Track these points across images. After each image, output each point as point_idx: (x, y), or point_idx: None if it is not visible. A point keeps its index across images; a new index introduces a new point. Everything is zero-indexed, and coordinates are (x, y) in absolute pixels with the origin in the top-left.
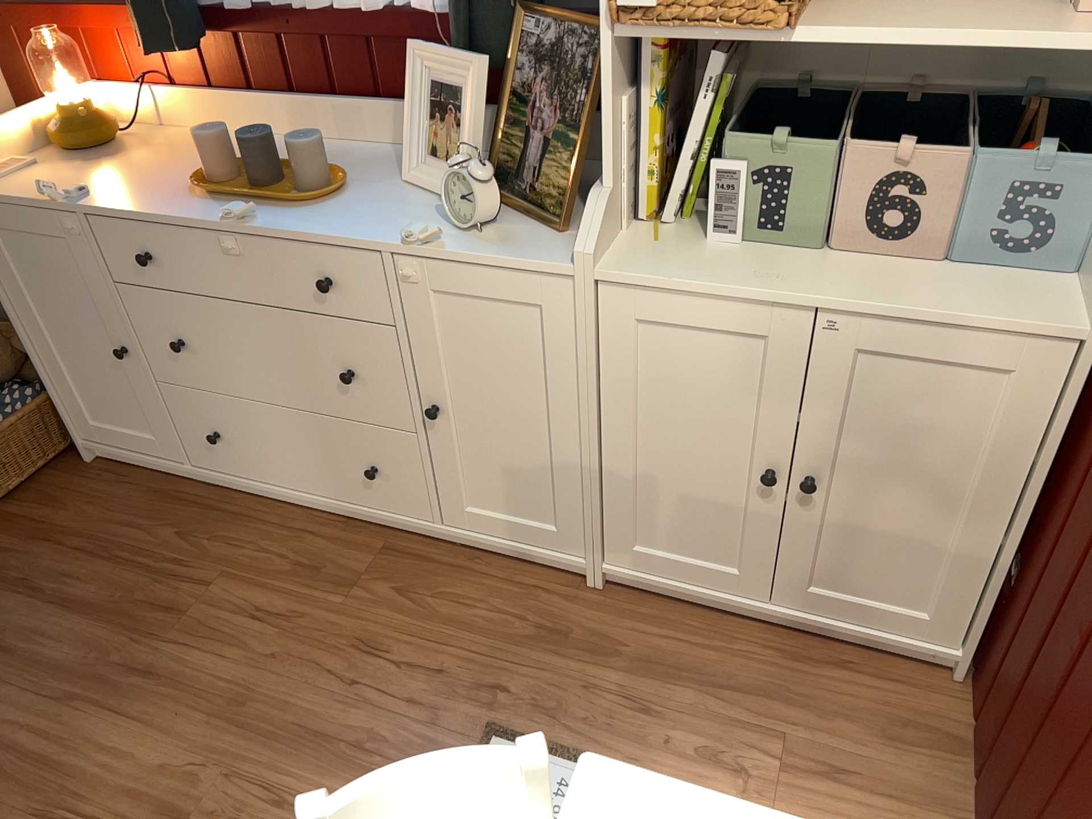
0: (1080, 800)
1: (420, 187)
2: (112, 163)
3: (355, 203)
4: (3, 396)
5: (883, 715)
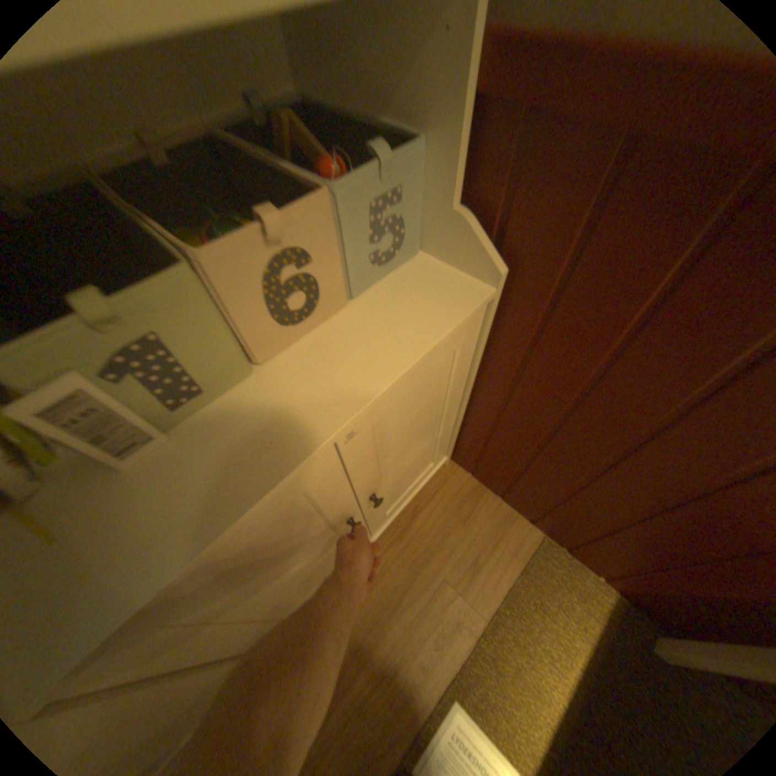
0: (667, 529)
1: None
2: None
3: None
4: None
5: (451, 517)
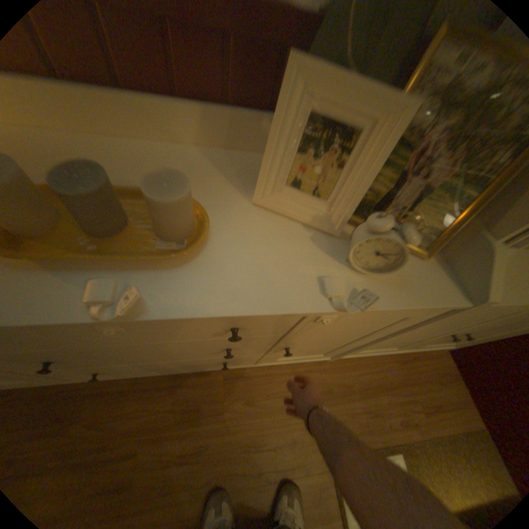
0: None
1: (274, 212)
2: None
3: (234, 246)
4: None
5: (435, 377)
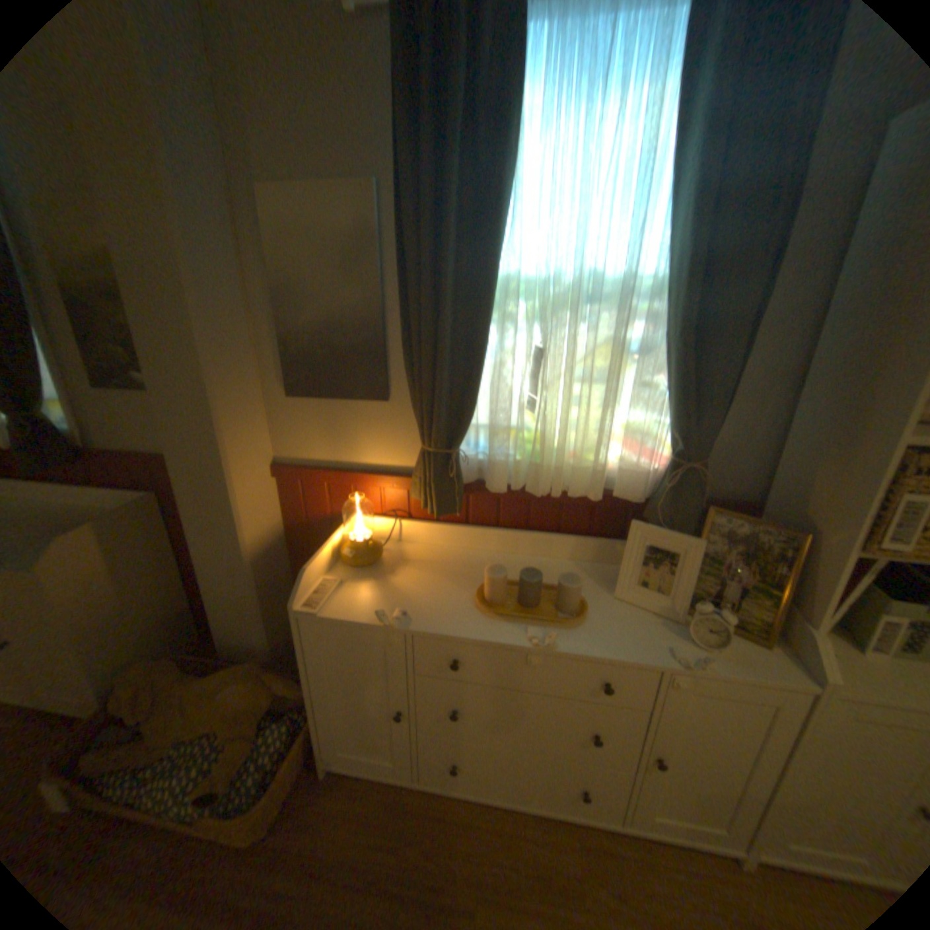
0: None
1: (630, 605)
2: (395, 580)
3: (604, 623)
4: (265, 737)
5: None
